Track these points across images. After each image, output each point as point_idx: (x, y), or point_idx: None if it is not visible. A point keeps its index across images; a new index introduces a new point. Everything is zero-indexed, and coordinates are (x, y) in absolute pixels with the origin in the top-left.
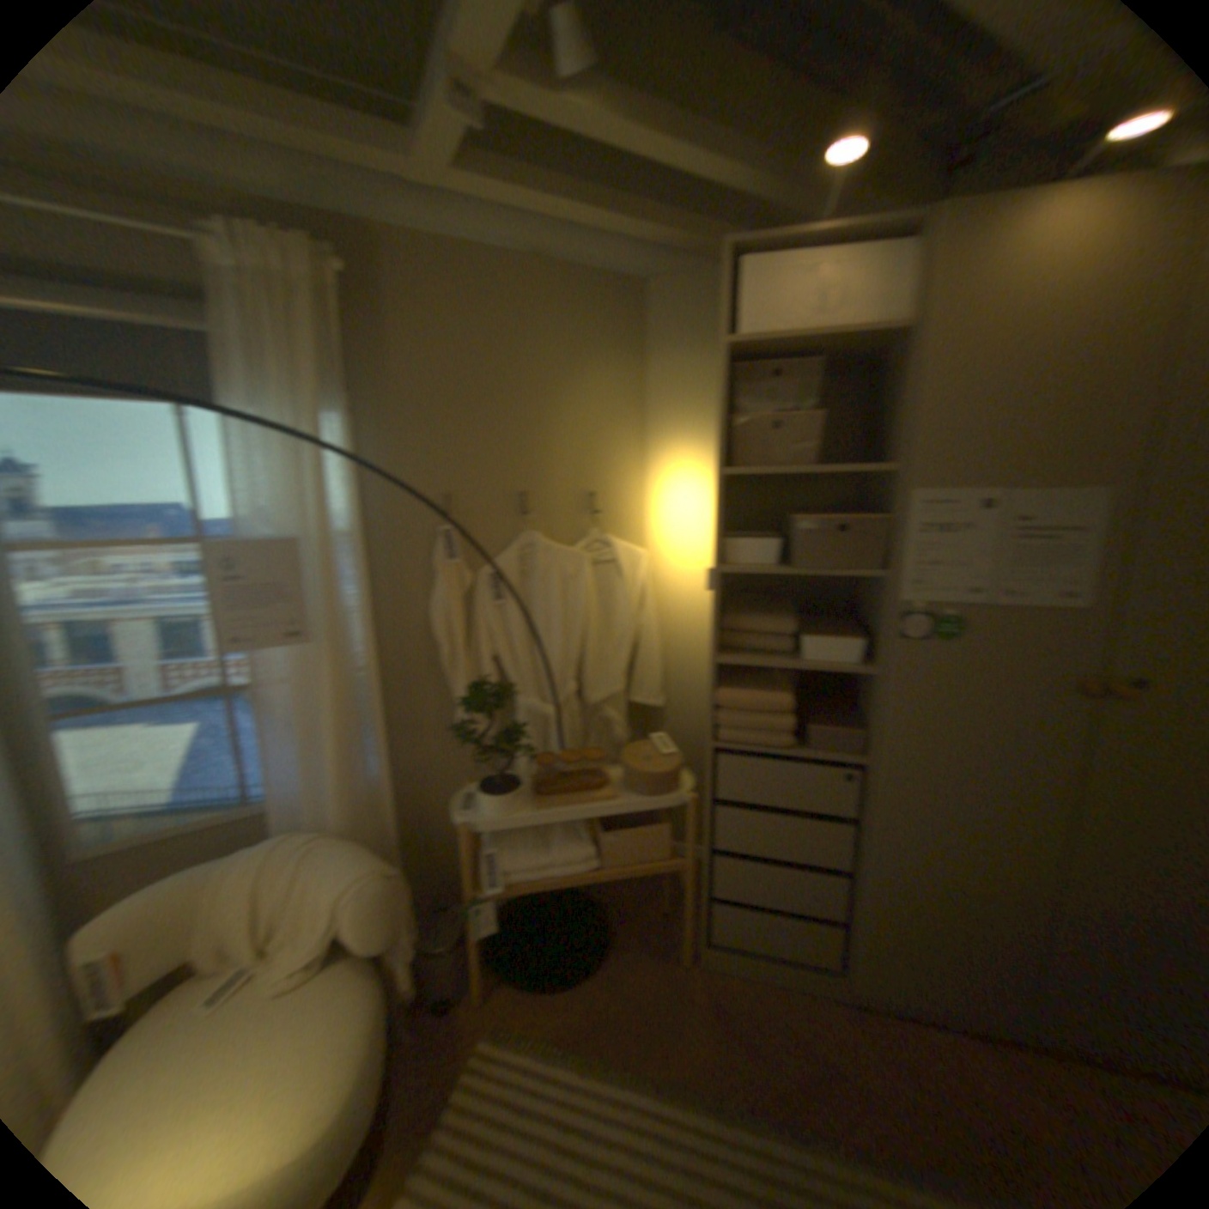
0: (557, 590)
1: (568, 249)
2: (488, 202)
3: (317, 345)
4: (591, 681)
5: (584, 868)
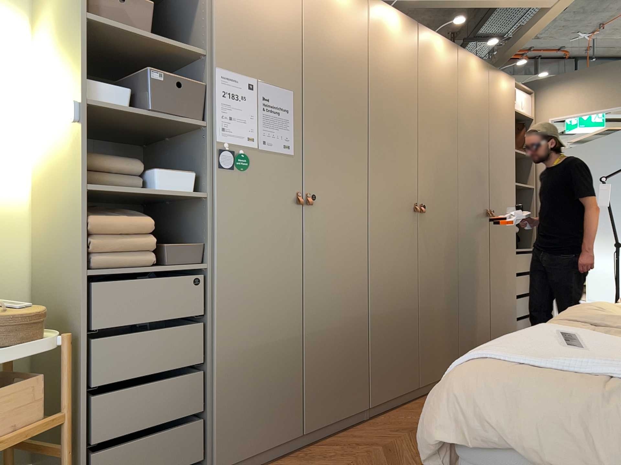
0: None
1: None
2: None
3: None
4: None
5: None
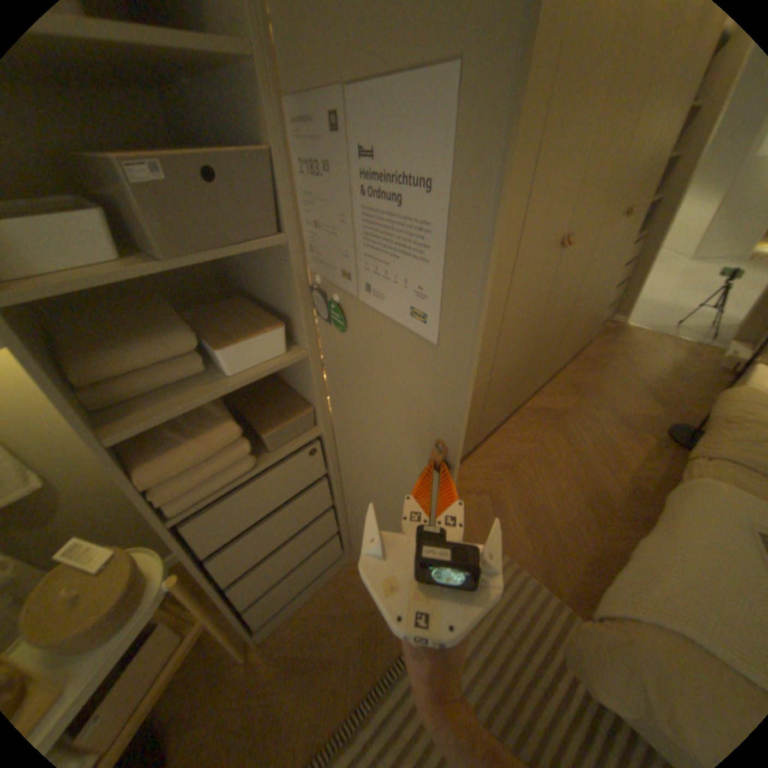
0: None
1: None
2: None
3: None
4: None
5: None
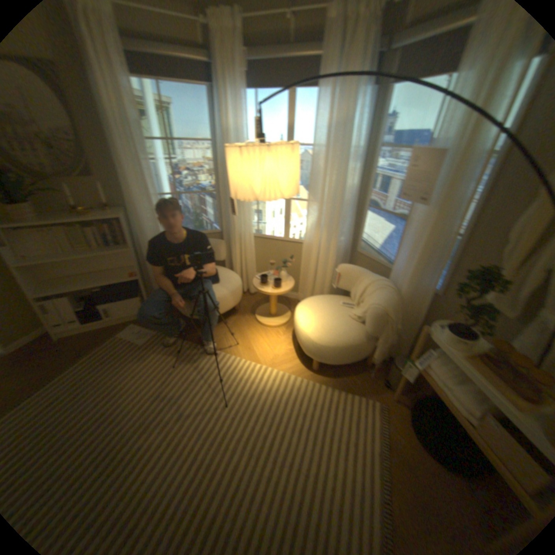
0: None
1: None
2: None
3: None
4: None
5: (465, 413)
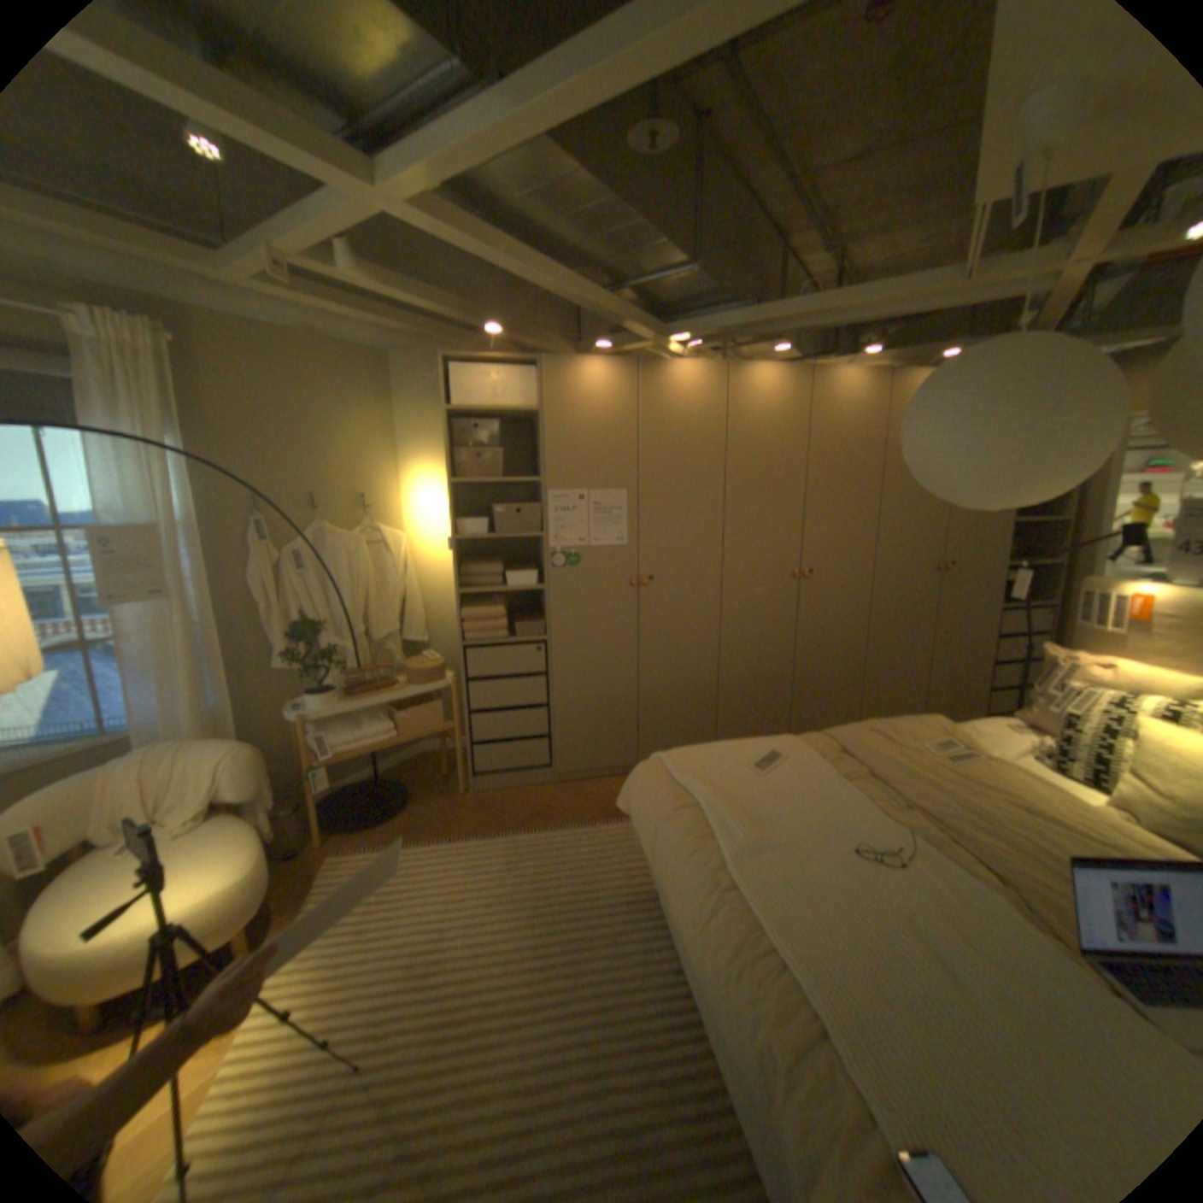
0: (341, 563)
1: (326, 329)
2: (268, 298)
3: (149, 391)
4: (372, 625)
5: (385, 738)
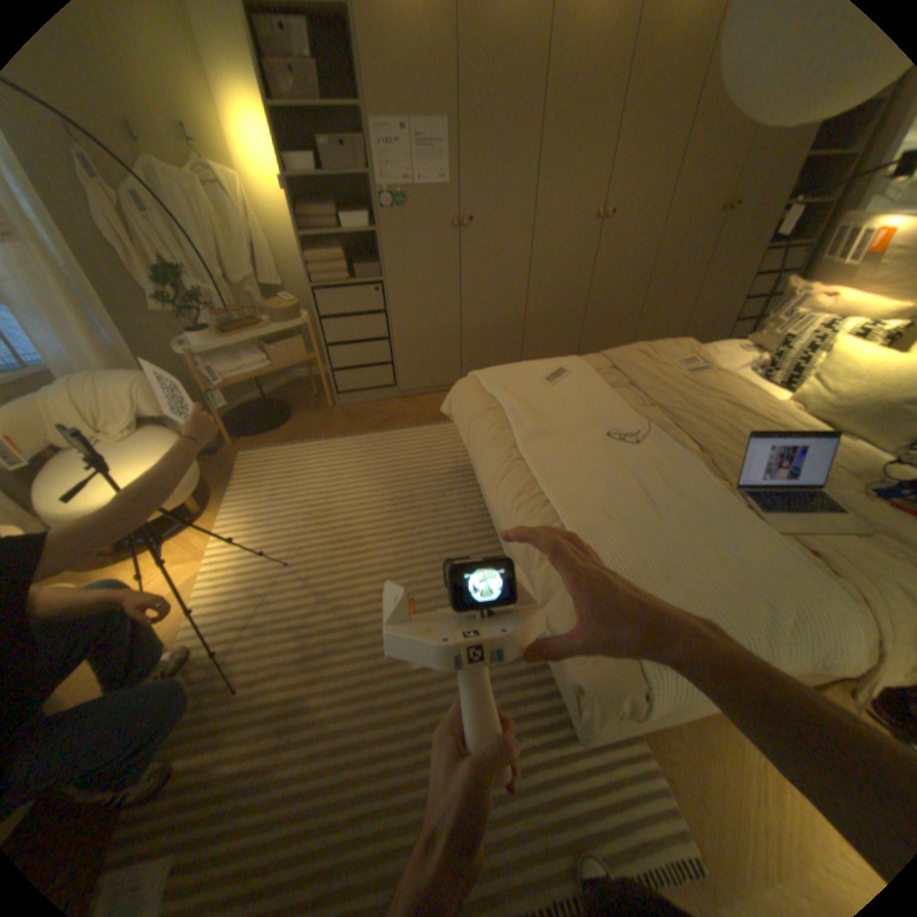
0: (181, 205)
1: None
2: None
3: None
4: (228, 270)
5: (261, 367)
